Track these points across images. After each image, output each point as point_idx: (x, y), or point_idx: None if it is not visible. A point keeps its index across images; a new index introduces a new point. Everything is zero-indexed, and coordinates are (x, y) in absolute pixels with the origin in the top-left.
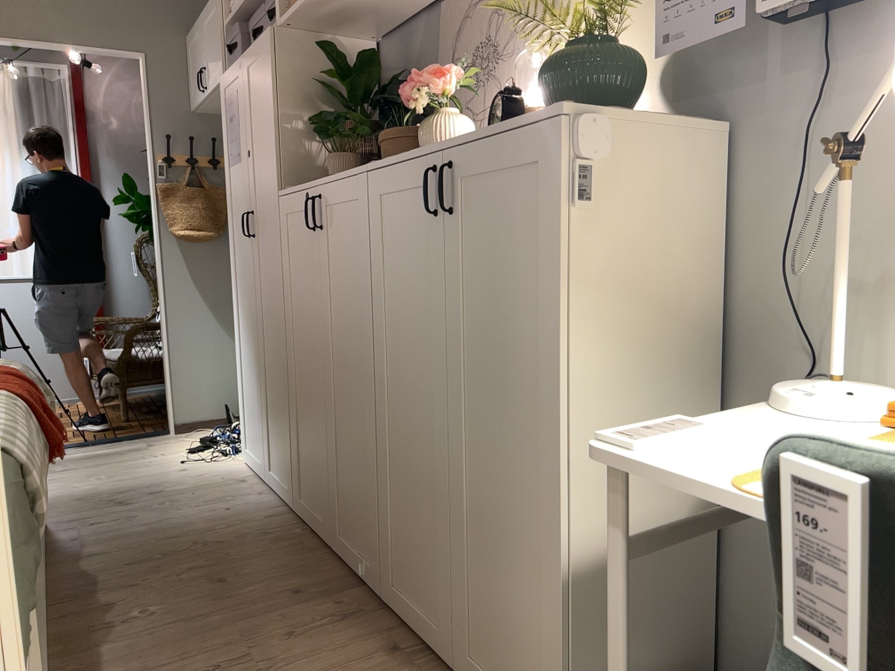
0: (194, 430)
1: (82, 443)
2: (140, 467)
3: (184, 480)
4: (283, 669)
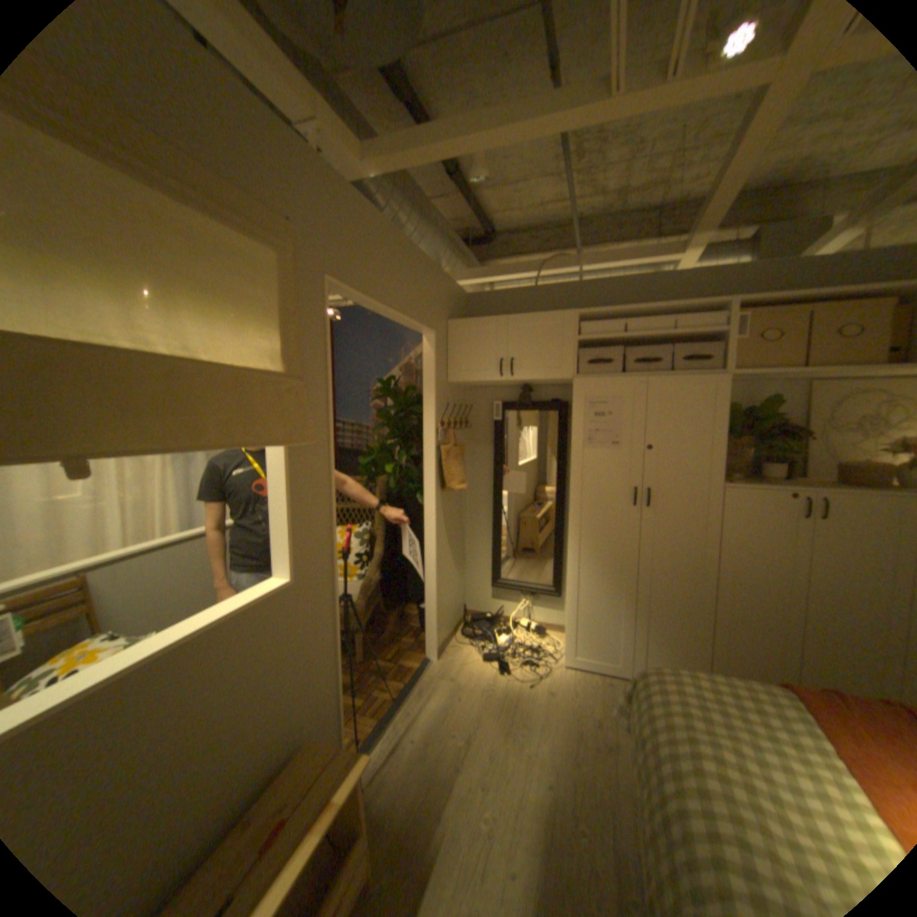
0: (444, 652)
1: (395, 707)
2: (516, 709)
3: (579, 705)
4: None
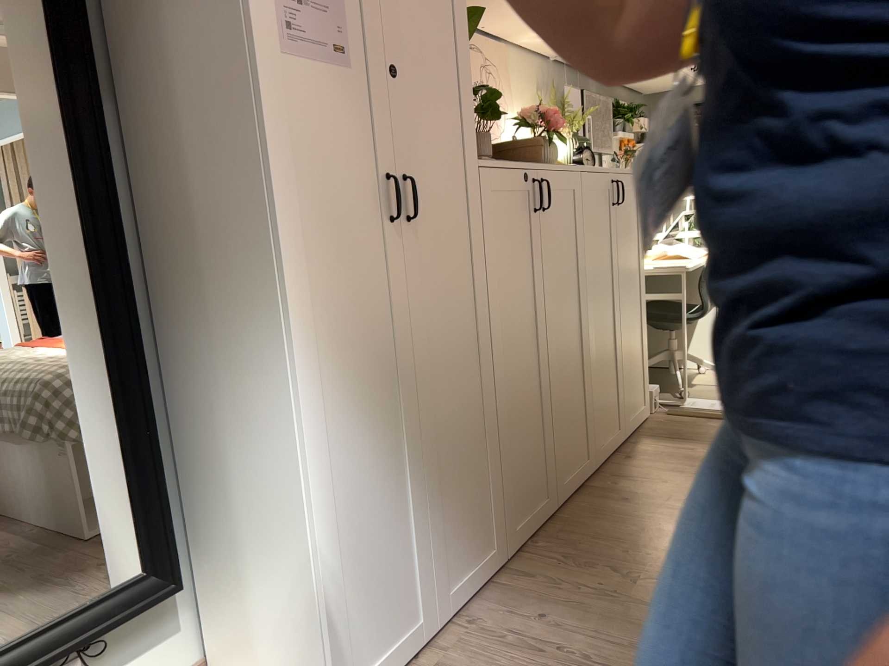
0: None
1: None
2: None
3: None
4: (682, 472)
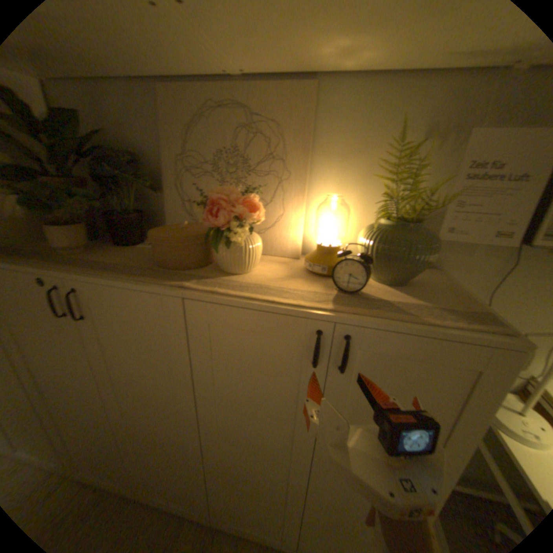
0: None
1: None
2: None
3: None
4: None
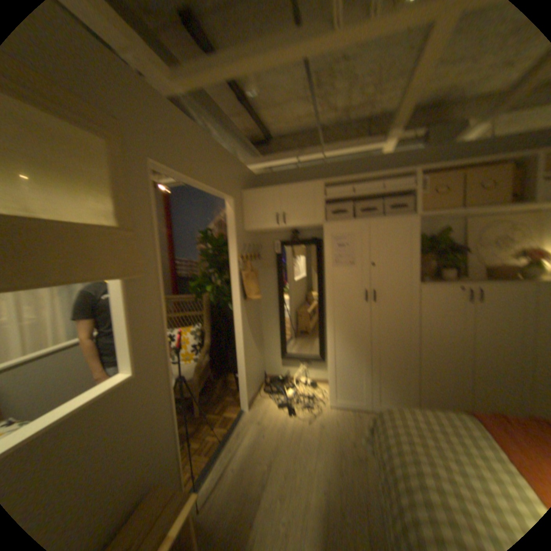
0: (252, 403)
1: (221, 445)
2: (300, 438)
3: (339, 431)
4: None
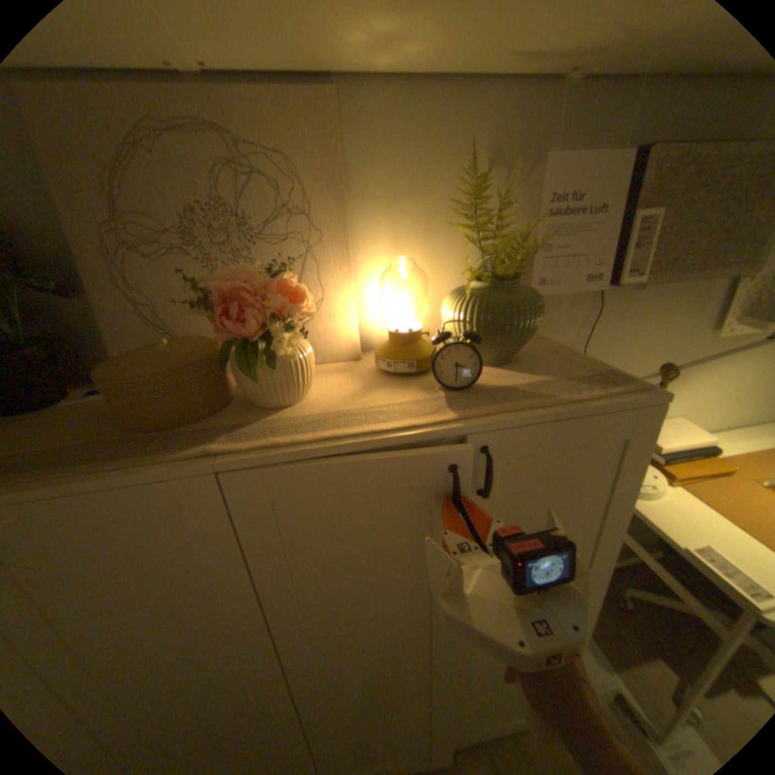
0: None
1: None
2: None
3: None
4: None
